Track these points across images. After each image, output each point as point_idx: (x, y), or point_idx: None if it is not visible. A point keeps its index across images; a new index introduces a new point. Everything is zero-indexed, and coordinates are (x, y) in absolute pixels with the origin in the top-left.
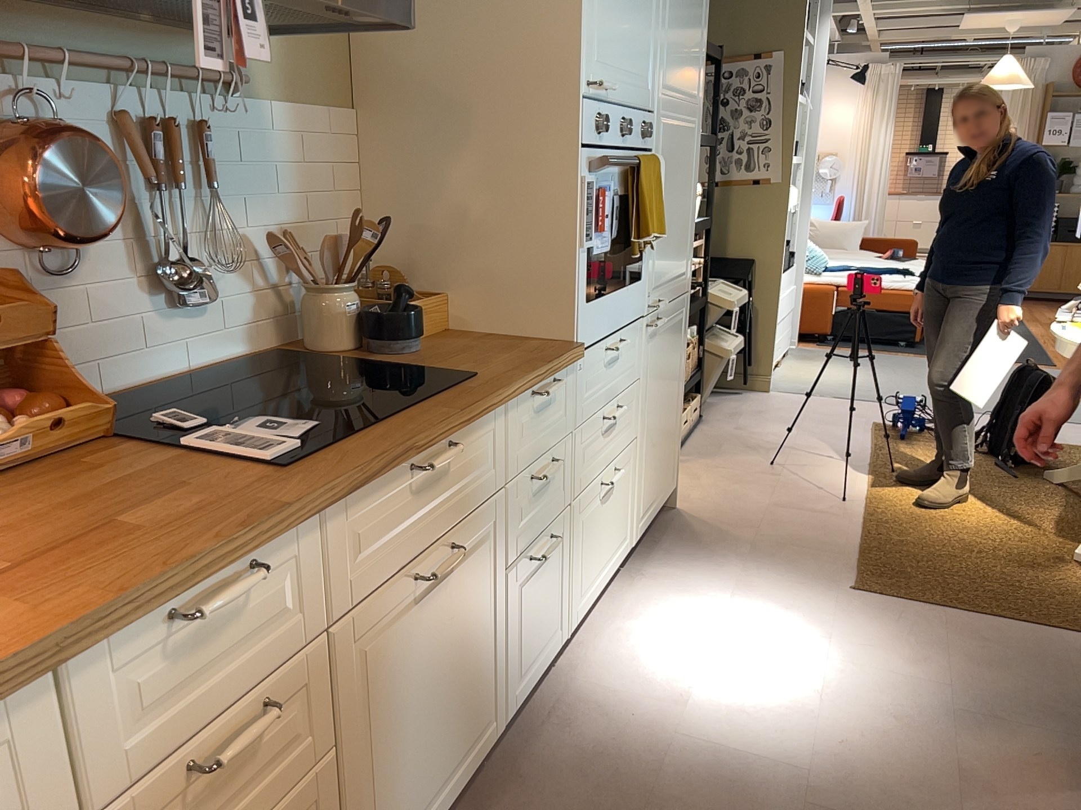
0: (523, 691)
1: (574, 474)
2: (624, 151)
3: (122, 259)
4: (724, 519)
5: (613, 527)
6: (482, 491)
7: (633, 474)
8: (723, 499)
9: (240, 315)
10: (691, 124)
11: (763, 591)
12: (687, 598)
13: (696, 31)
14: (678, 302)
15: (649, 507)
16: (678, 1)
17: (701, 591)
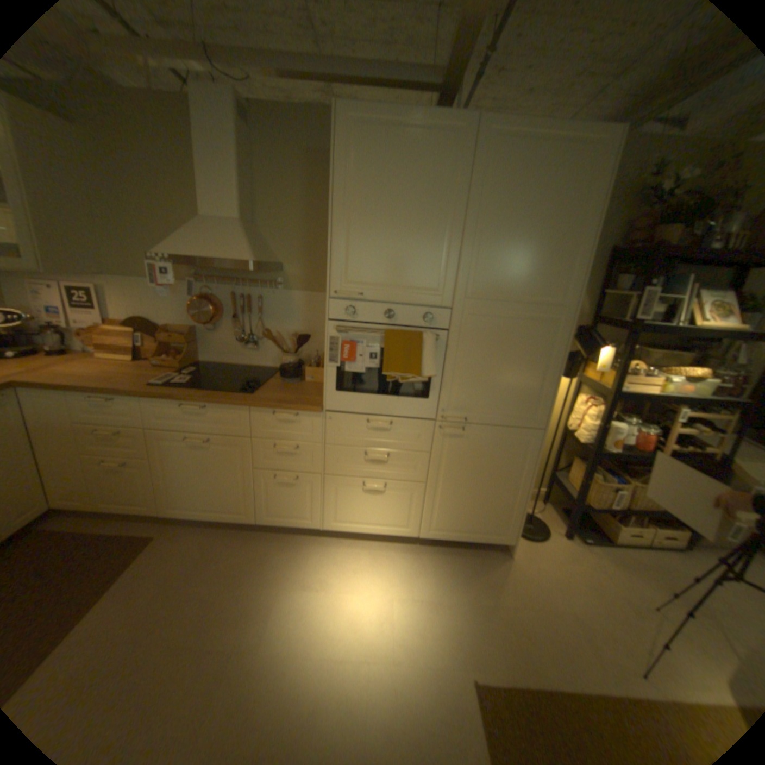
0: (272, 522)
1: (325, 463)
2: (389, 325)
3: (231, 330)
4: (521, 587)
5: (382, 511)
6: (232, 432)
7: (418, 500)
8: (551, 583)
9: (272, 355)
10: (544, 318)
11: (435, 620)
12: (404, 580)
13: (552, 254)
14: (513, 430)
15: (448, 530)
16: (500, 237)
17: (416, 585)
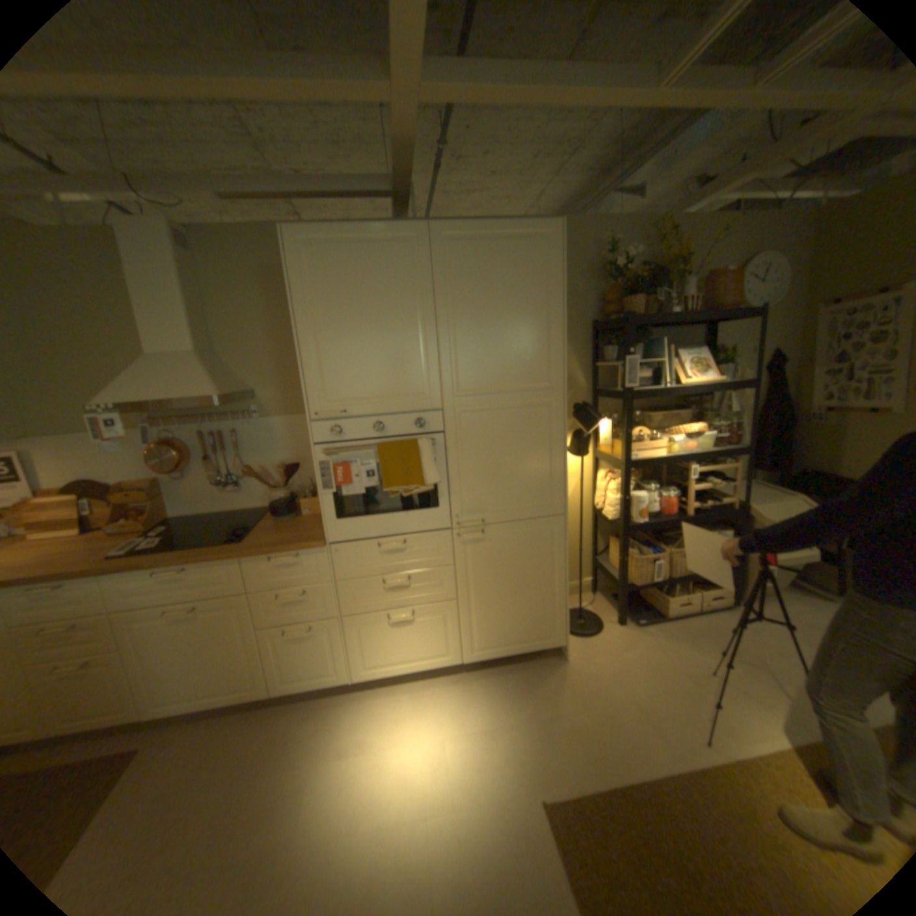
0: (289, 690)
1: (340, 604)
2: (381, 439)
3: (203, 475)
4: (579, 689)
5: (416, 644)
6: (222, 593)
7: (452, 621)
8: (609, 676)
9: (258, 494)
10: (535, 403)
11: (493, 749)
12: (453, 715)
13: (527, 342)
14: (533, 522)
15: (492, 647)
16: (474, 334)
17: (467, 718)
